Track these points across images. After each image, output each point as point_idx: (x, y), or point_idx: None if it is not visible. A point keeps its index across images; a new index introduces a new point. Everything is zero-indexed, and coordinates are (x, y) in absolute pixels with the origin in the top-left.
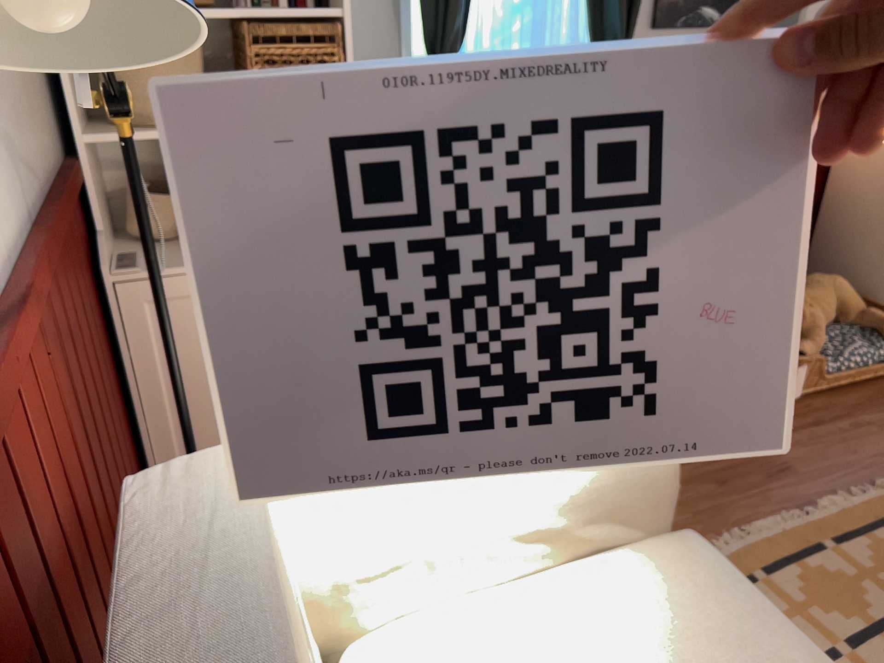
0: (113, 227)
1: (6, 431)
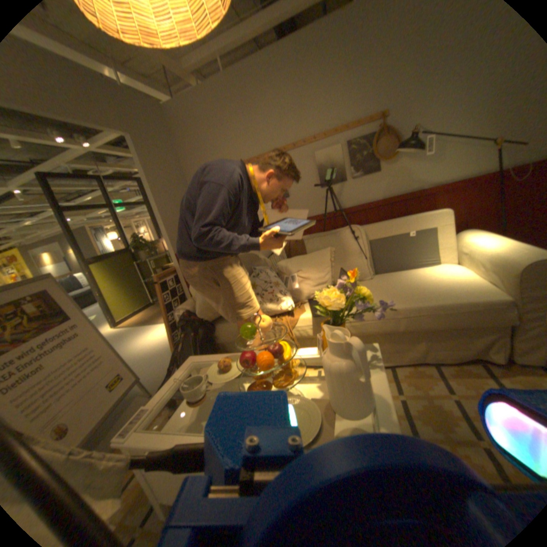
0: None
1: (445, 199)
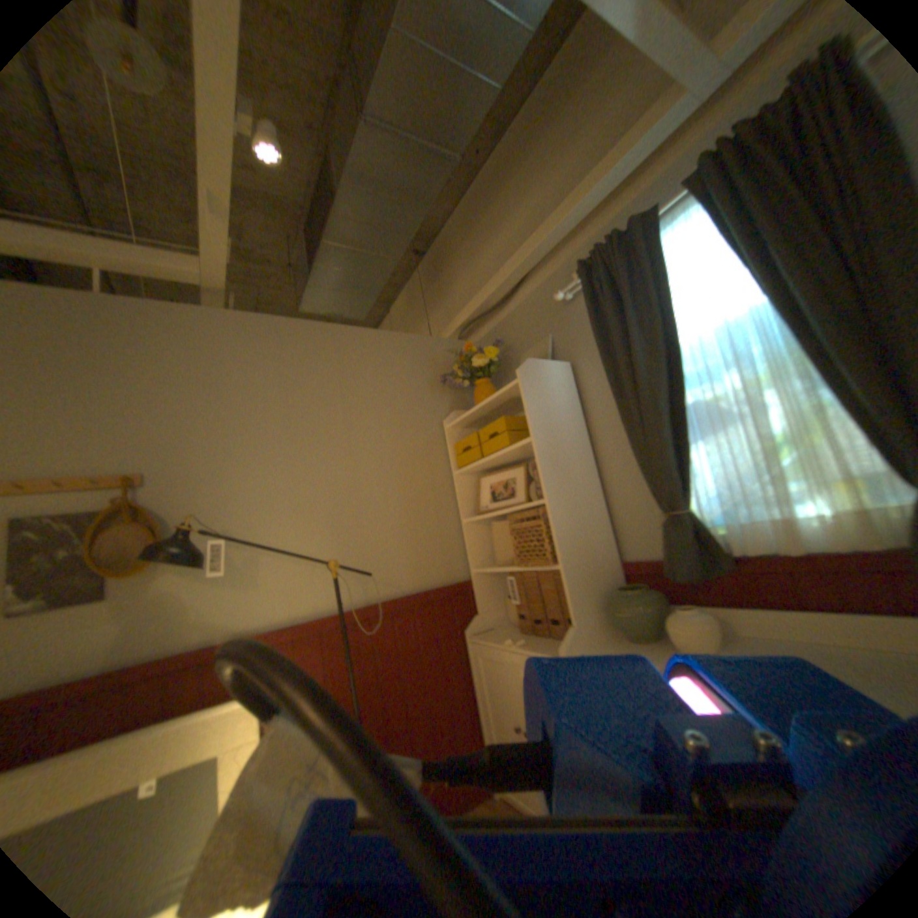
0: (510, 613)
1: None
